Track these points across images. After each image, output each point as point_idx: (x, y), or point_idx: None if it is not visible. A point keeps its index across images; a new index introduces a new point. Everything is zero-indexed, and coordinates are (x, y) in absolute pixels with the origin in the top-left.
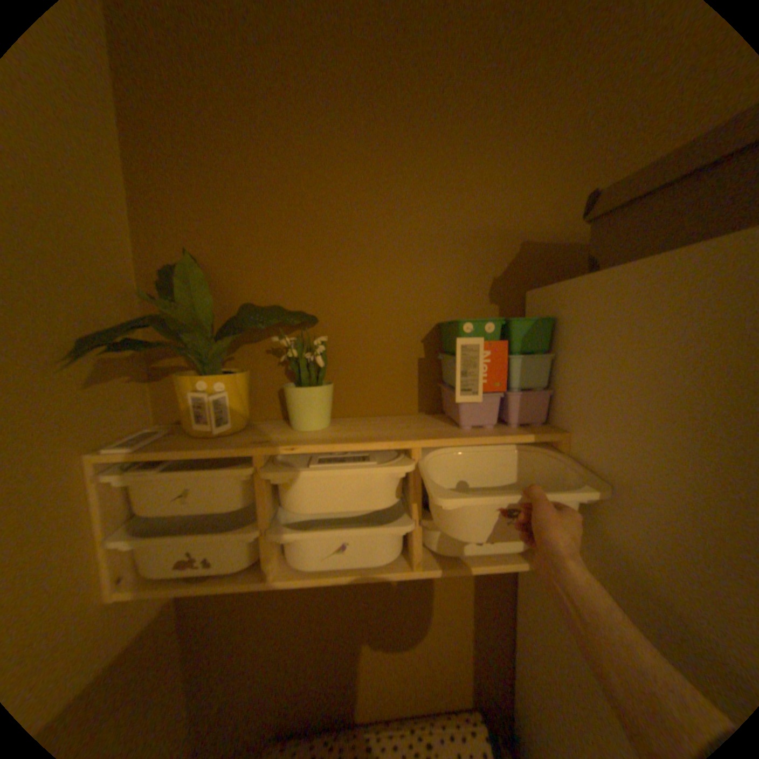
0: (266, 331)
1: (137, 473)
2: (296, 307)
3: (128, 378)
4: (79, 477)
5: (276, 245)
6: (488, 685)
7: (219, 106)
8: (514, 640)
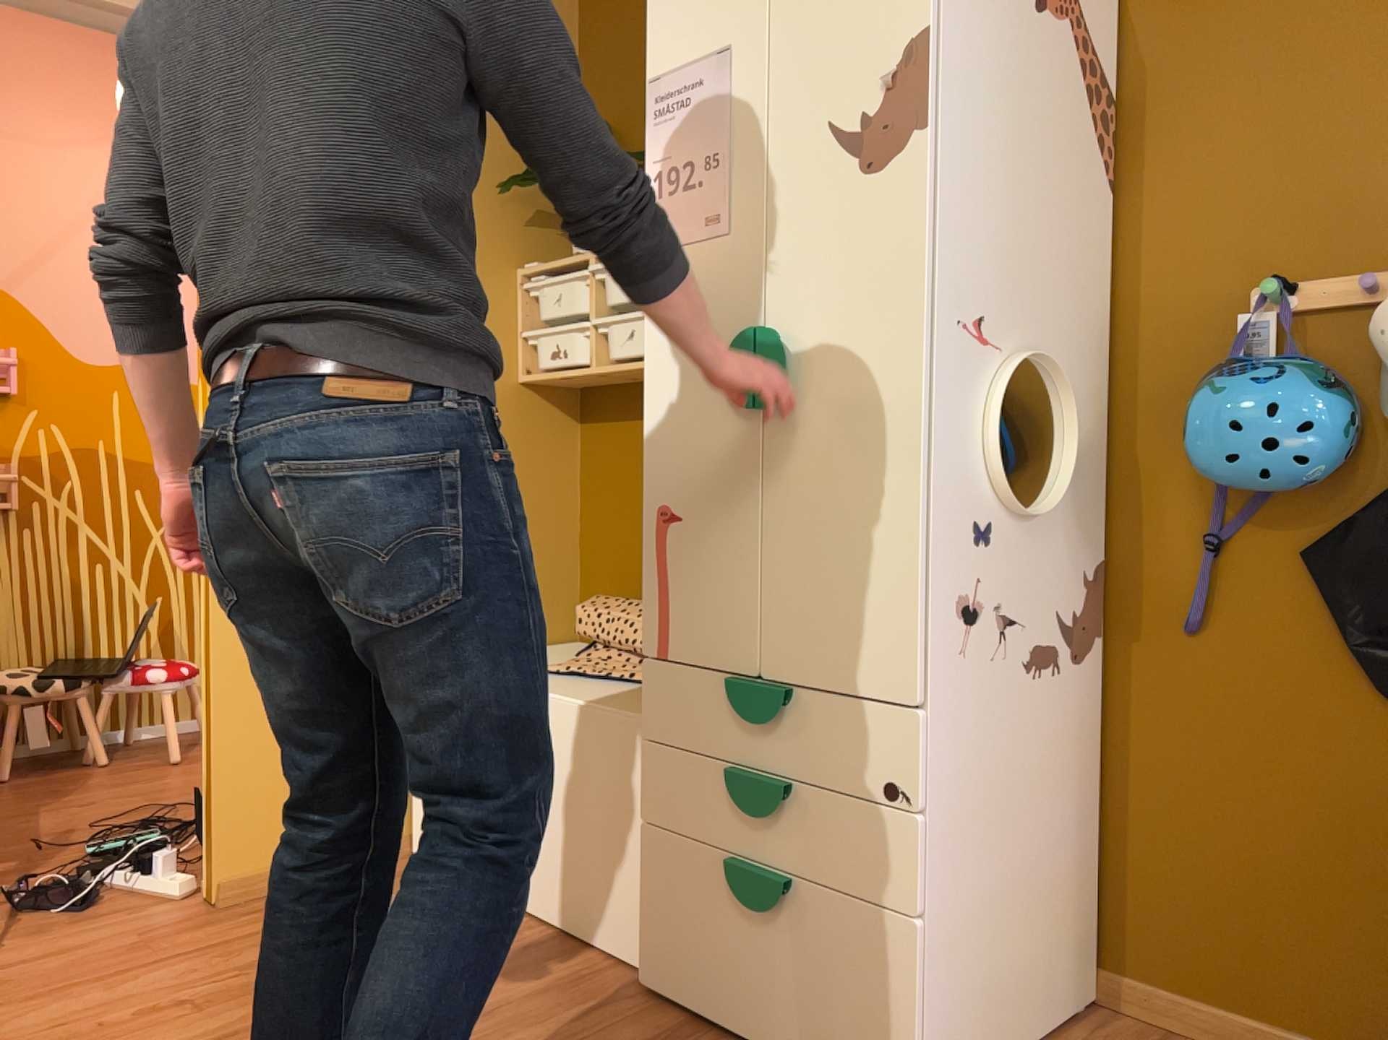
0: None
1: (534, 278)
2: None
3: (558, 233)
4: (509, 280)
5: None
6: None
7: None
8: None
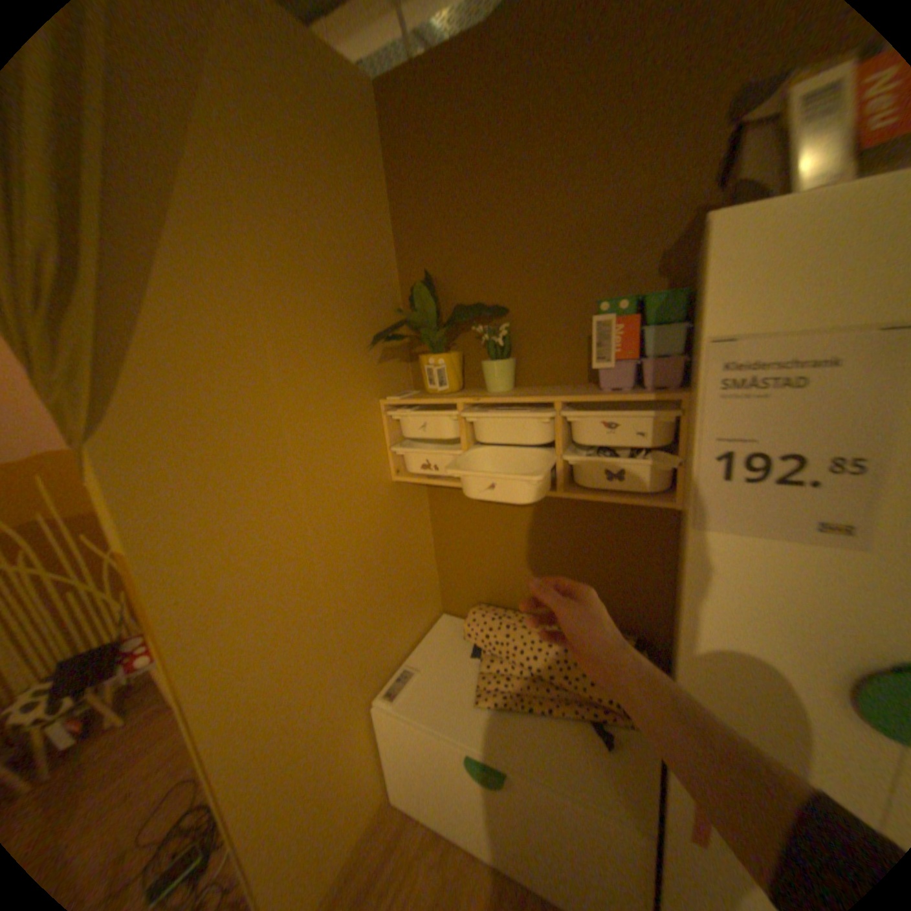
0: (474, 324)
1: (401, 411)
2: (493, 303)
3: (398, 360)
4: (377, 411)
5: (478, 257)
6: (649, 622)
7: (440, 159)
8: (674, 591)
